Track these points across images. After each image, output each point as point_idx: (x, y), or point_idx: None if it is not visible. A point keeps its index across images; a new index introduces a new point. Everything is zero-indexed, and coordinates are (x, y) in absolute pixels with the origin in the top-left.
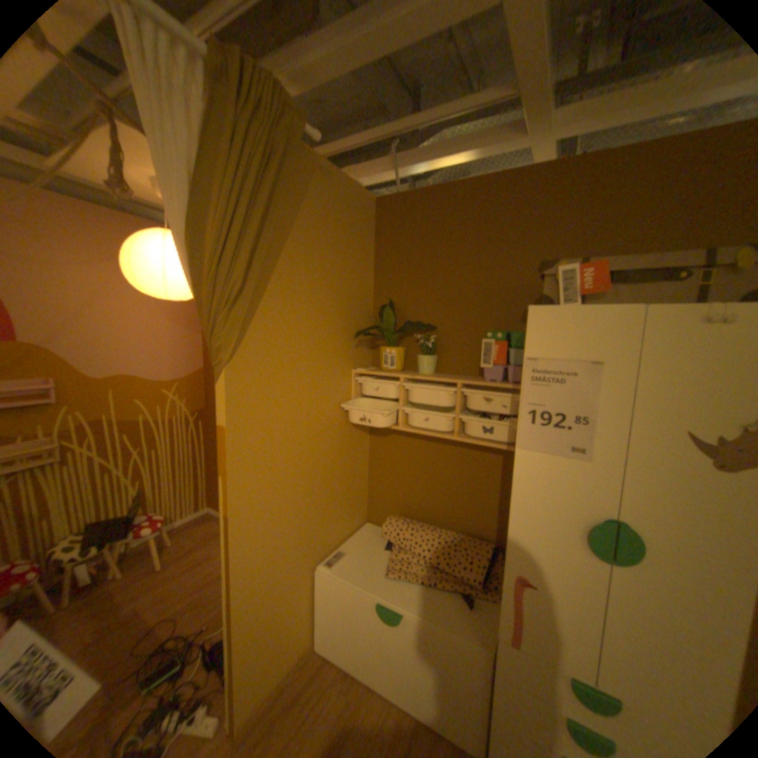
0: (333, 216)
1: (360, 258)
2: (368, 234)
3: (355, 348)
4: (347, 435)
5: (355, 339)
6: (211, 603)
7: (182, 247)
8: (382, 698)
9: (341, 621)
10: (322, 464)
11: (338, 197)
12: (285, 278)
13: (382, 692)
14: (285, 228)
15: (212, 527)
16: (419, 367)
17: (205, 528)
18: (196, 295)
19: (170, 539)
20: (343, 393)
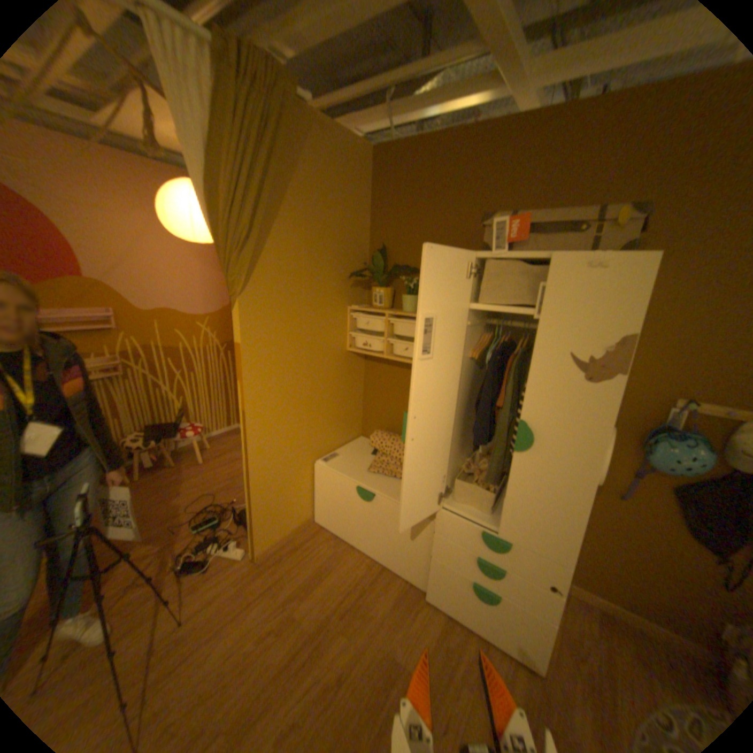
0: (330, 168)
1: (356, 207)
2: (364, 183)
3: (351, 288)
4: (342, 363)
5: (351, 280)
6: (240, 487)
7: (203, 202)
8: (360, 553)
9: (333, 500)
10: (320, 383)
11: (334, 149)
12: (286, 226)
13: (361, 548)
14: (285, 182)
15: None
16: (403, 306)
17: (236, 438)
18: (215, 241)
19: (209, 444)
20: (339, 327)
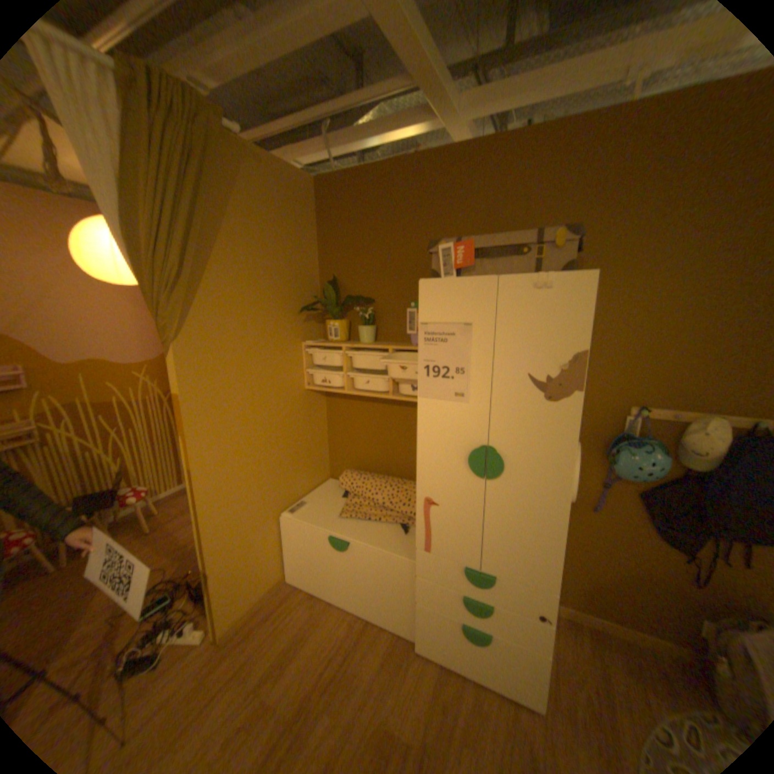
0: (268, 199)
1: (301, 238)
2: (307, 214)
3: (303, 322)
4: (301, 402)
5: (303, 314)
6: None
7: (119, 239)
8: (340, 610)
9: (304, 554)
10: (278, 427)
11: (271, 181)
12: (223, 262)
13: (340, 605)
14: (218, 216)
15: None
16: (360, 337)
17: None
18: (139, 282)
19: (156, 509)
20: (294, 364)
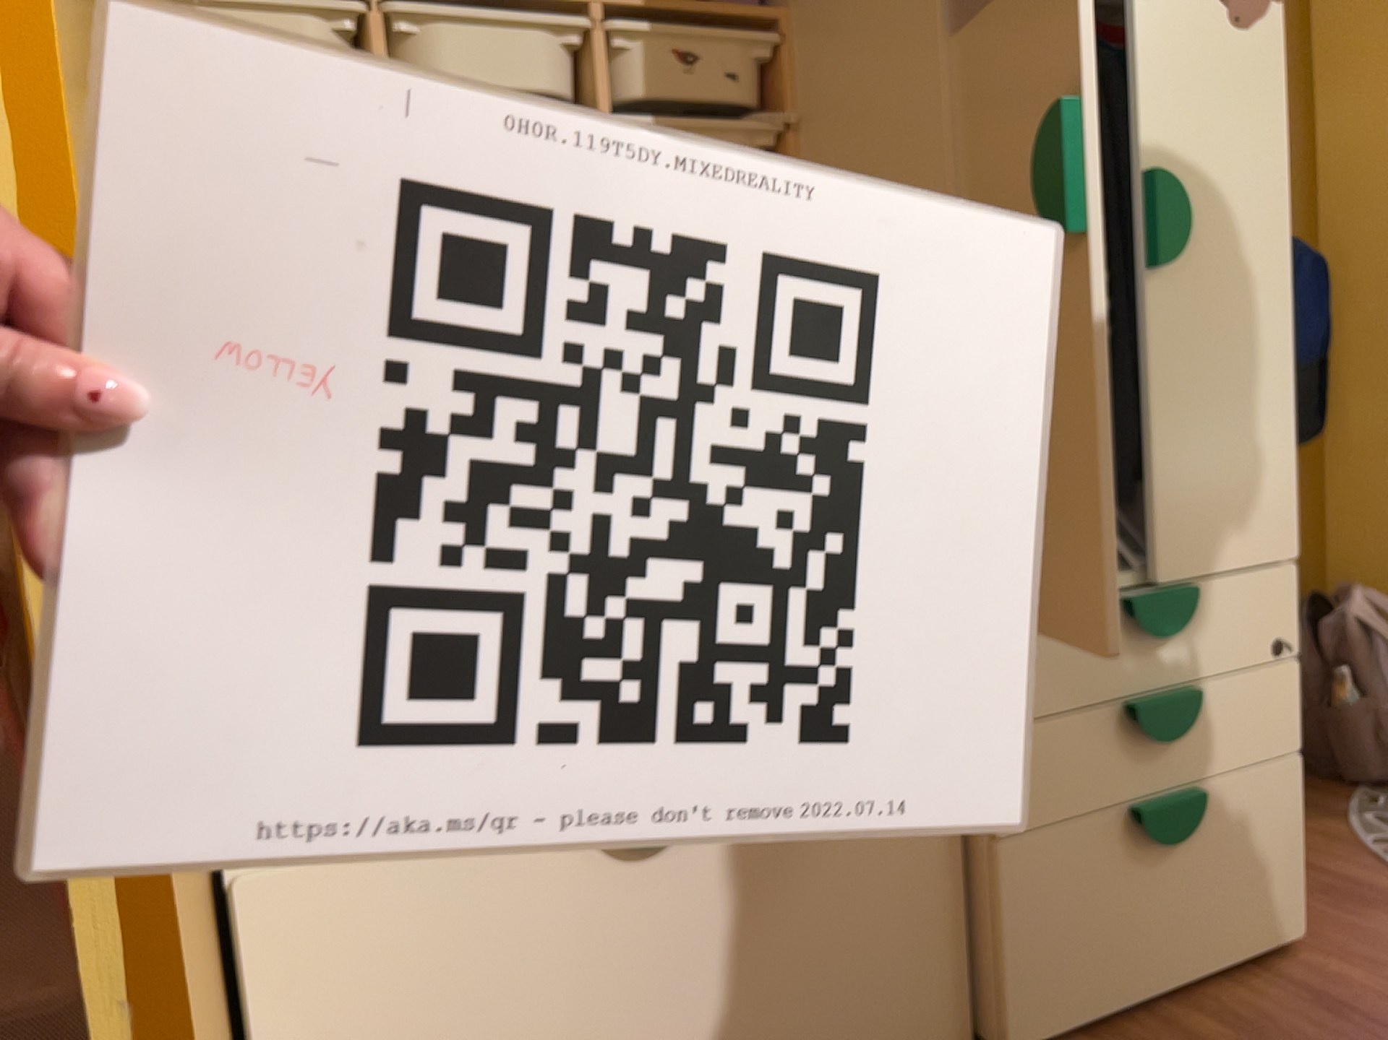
0: None
1: None
2: None
3: None
4: None
5: None
6: None
7: None
8: None
9: (427, 1025)
10: None
11: None
12: None
13: None
14: None
15: None
16: None
17: None
18: None
19: None
20: None
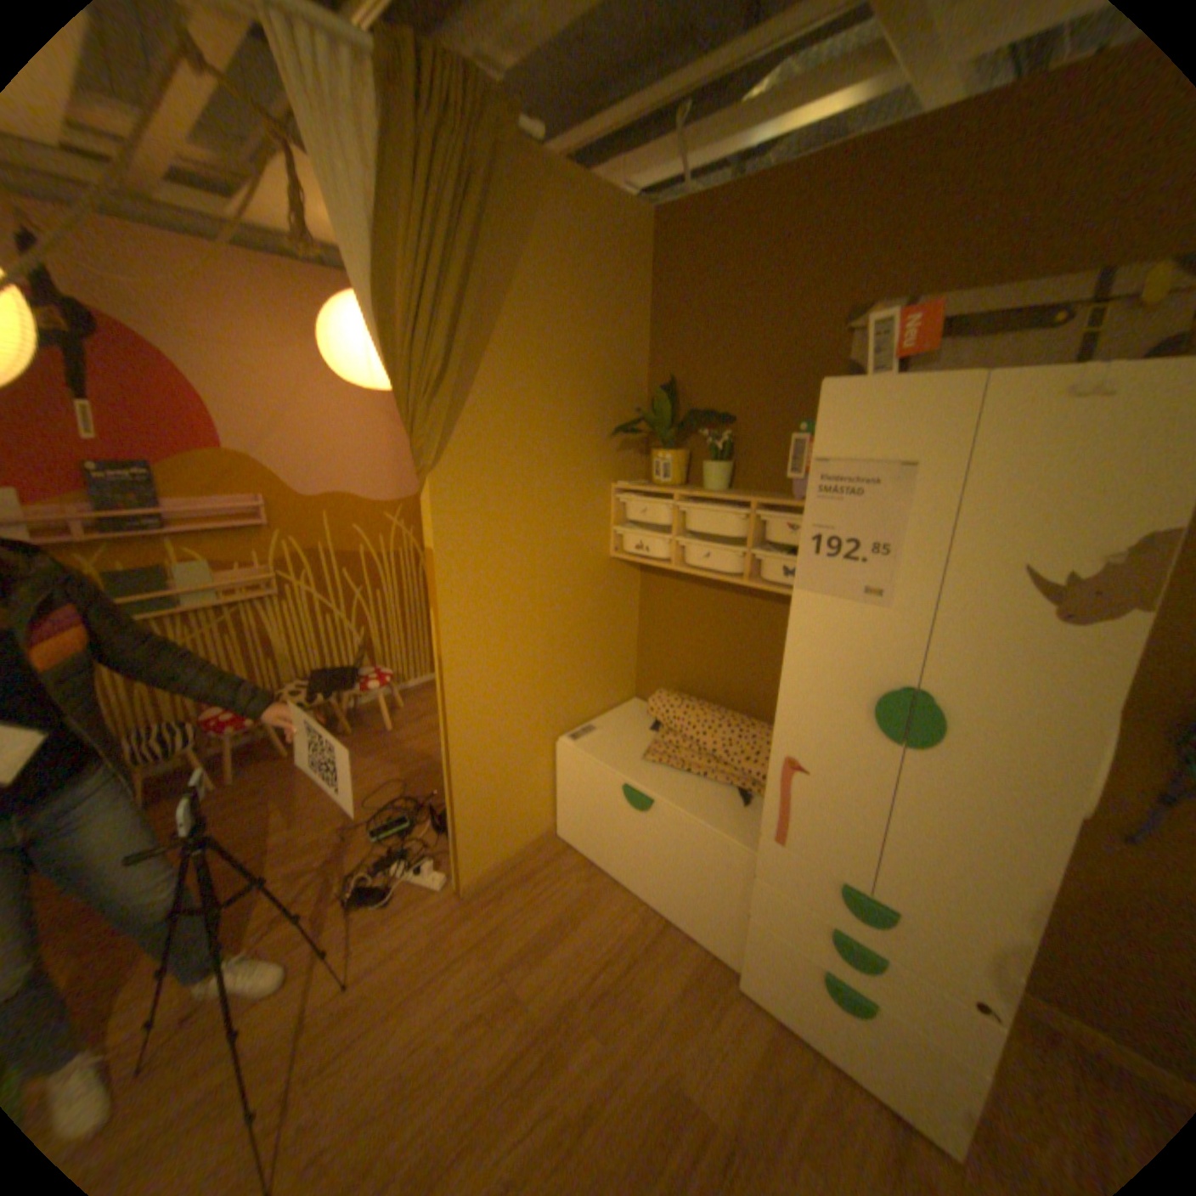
0: (578, 249)
1: (625, 313)
2: (639, 271)
3: (616, 452)
4: (602, 576)
5: (617, 439)
6: None
7: (370, 319)
8: (630, 894)
9: (585, 802)
10: (565, 611)
11: (586, 217)
12: (505, 353)
13: (631, 886)
14: (502, 279)
15: None
16: (704, 479)
17: None
18: (391, 383)
19: (402, 700)
20: (597, 517)
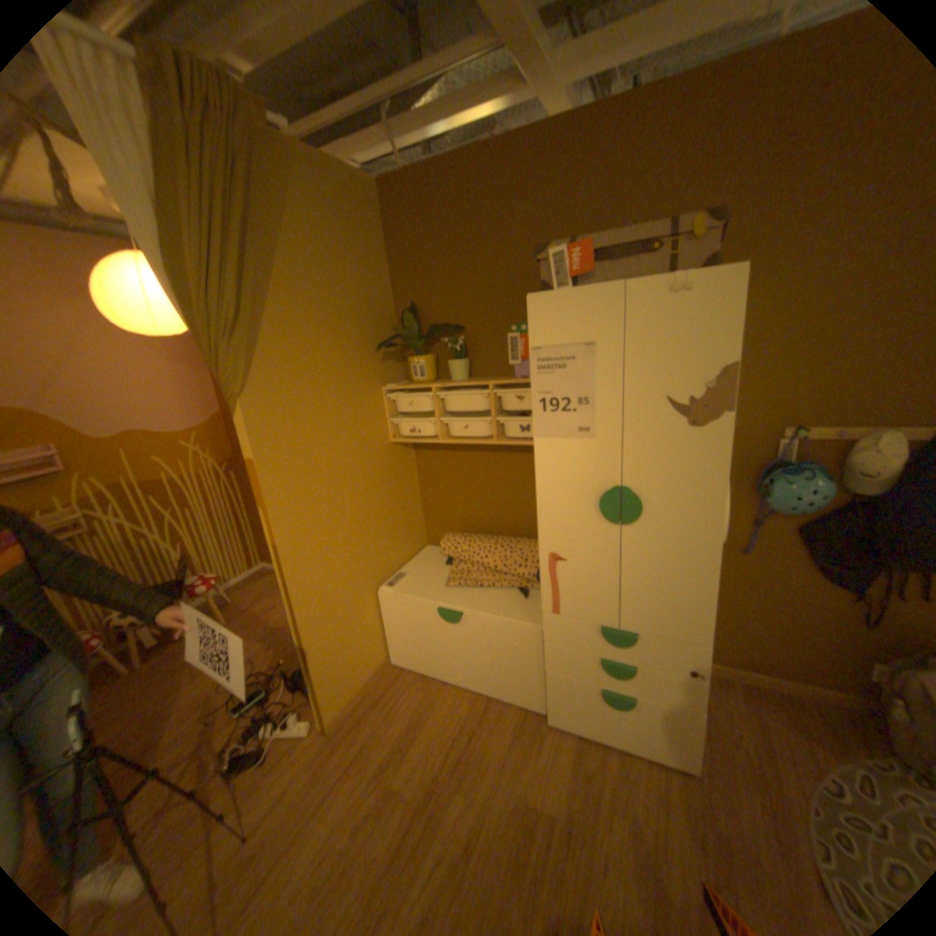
0: (325, 212)
1: (368, 258)
2: (373, 227)
3: (381, 363)
4: (388, 459)
5: (379, 353)
6: (283, 643)
7: (163, 278)
8: (456, 688)
9: (409, 631)
10: (365, 490)
11: (327, 188)
12: (283, 296)
13: (456, 683)
14: (271, 238)
15: (270, 580)
16: (451, 374)
17: (263, 582)
18: (190, 329)
19: (228, 598)
20: (376, 414)
